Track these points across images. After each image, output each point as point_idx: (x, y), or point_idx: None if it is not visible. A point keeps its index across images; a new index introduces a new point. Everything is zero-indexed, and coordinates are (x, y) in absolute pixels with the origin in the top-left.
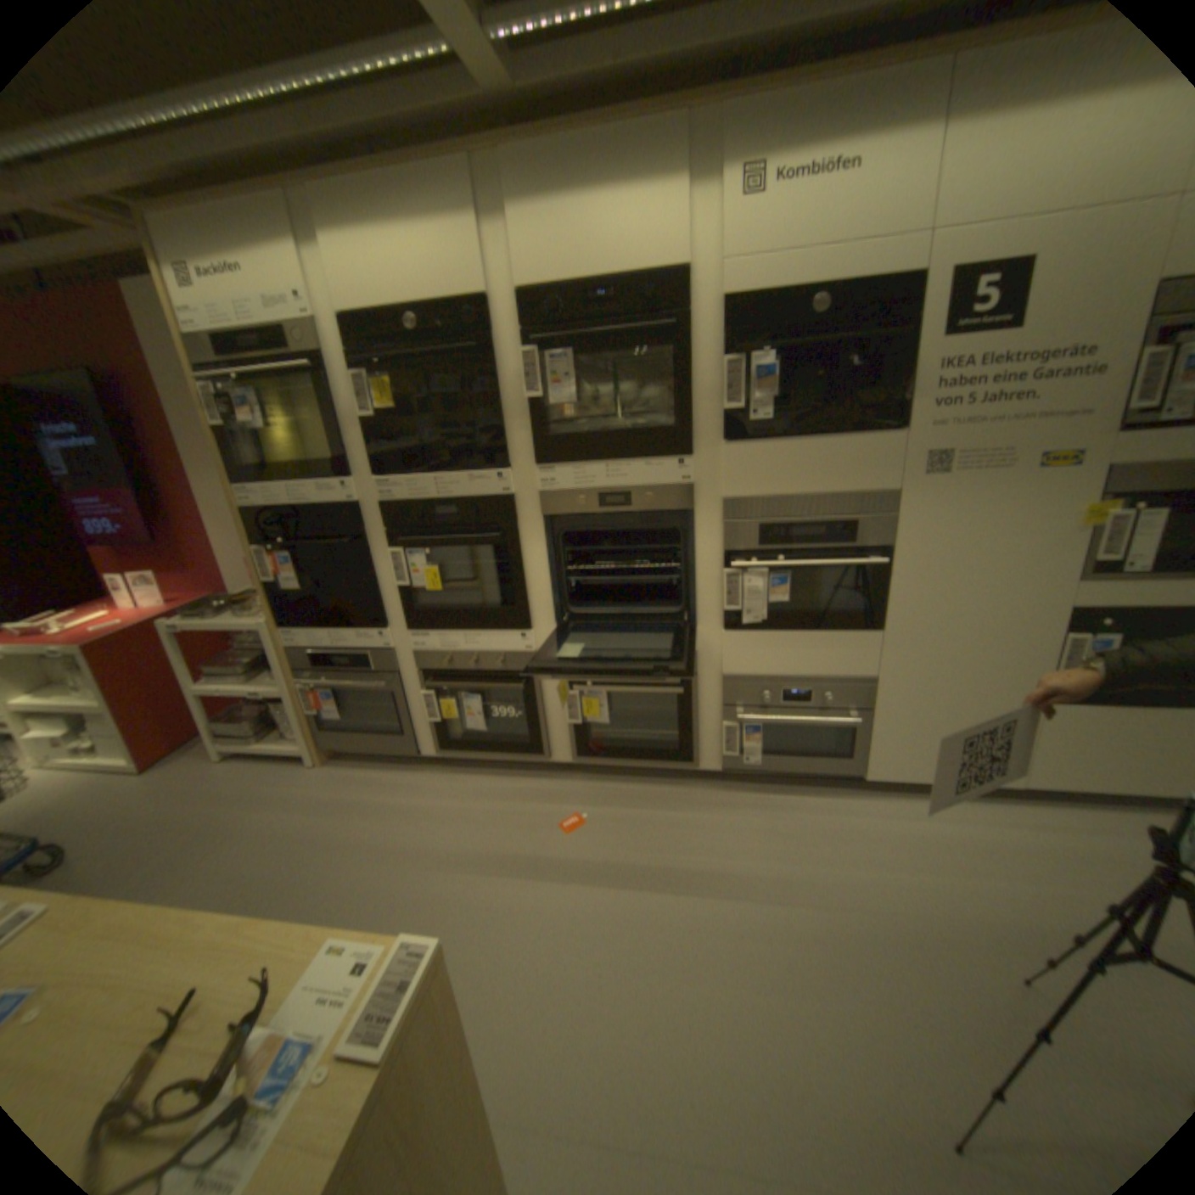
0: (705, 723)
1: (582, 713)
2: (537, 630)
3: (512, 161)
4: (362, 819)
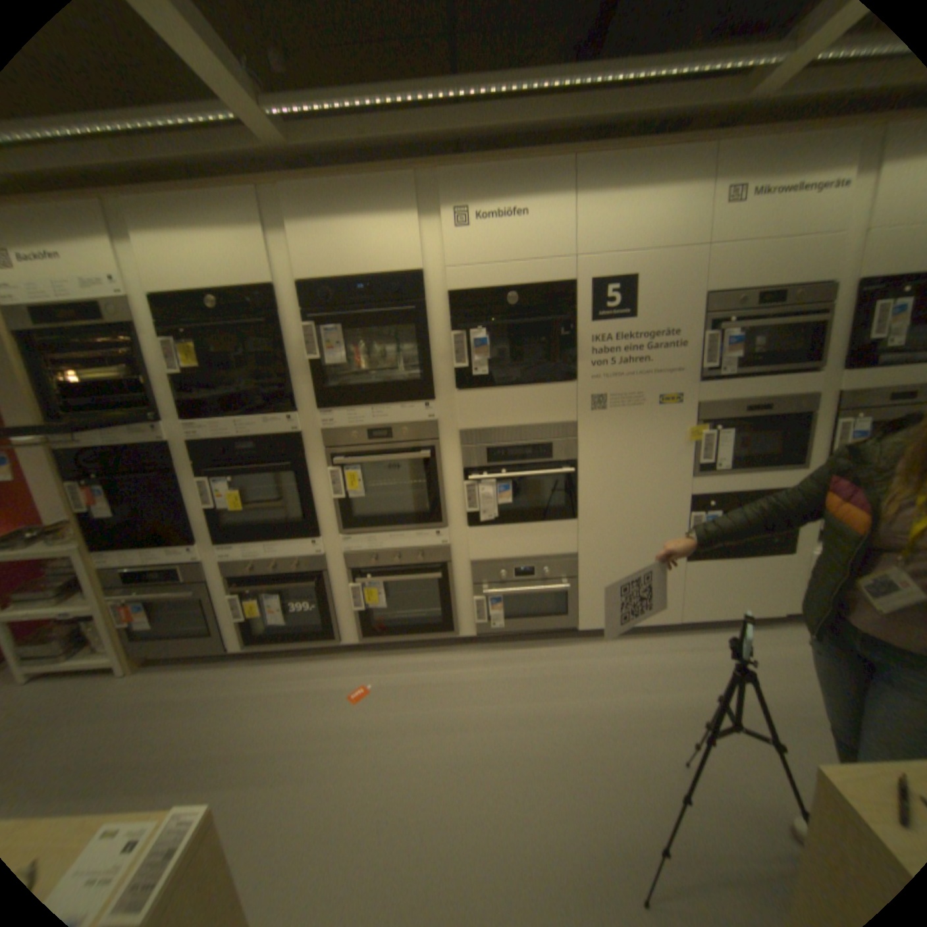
0: (460, 600)
1: (363, 601)
2: (323, 537)
3: (288, 193)
4: (167, 718)
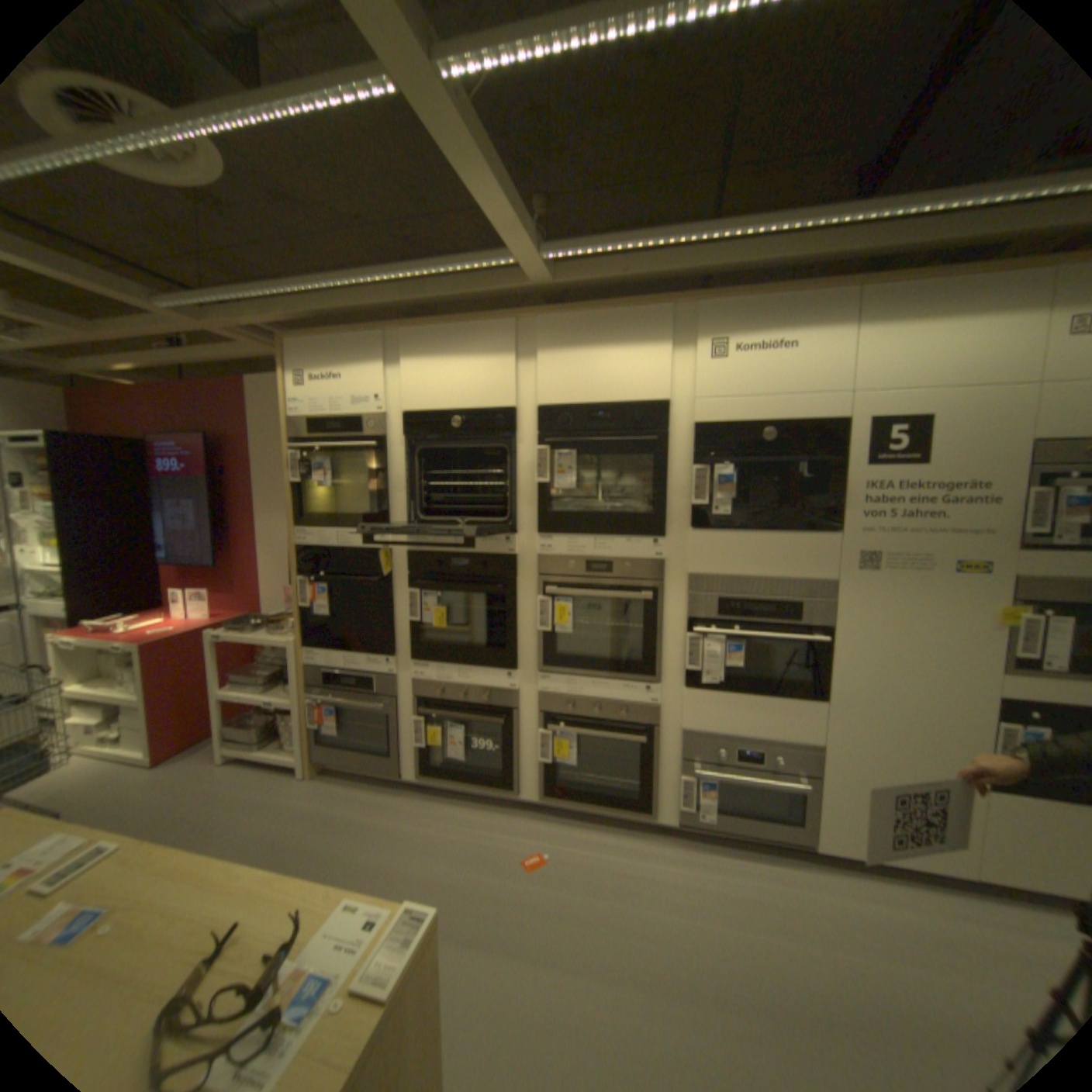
0: (665, 776)
1: (552, 753)
2: (521, 671)
3: (546, 325)
4: (339, 835)
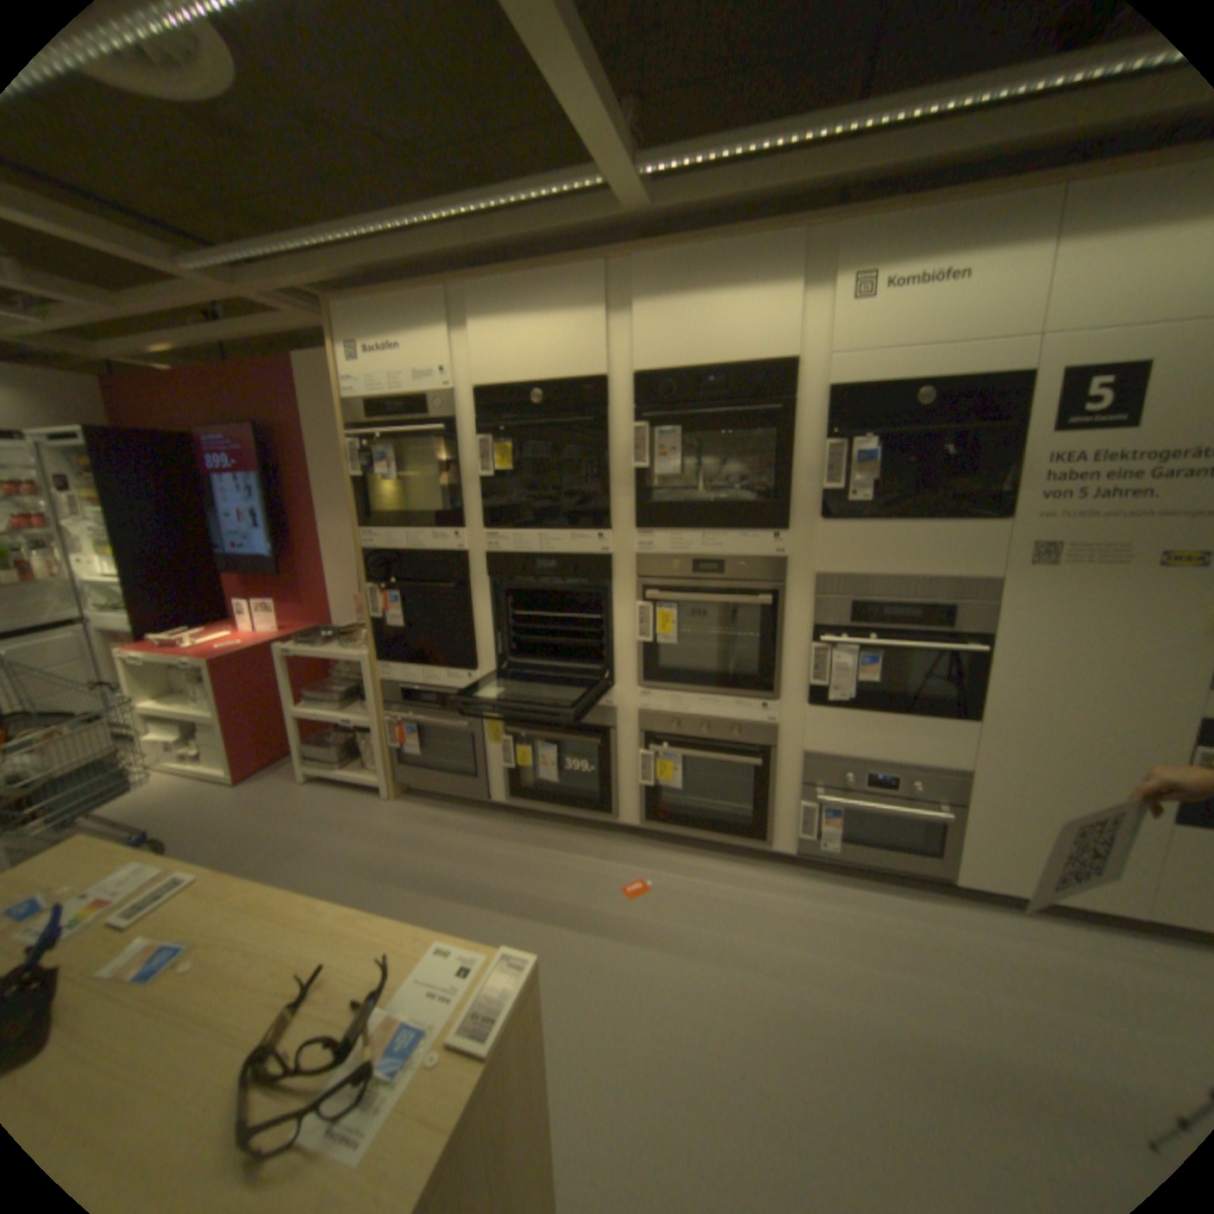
0: (782, 801)
1: (655, 775)
2: (618, 686)
3: (643, 266)
4: (429, 855)
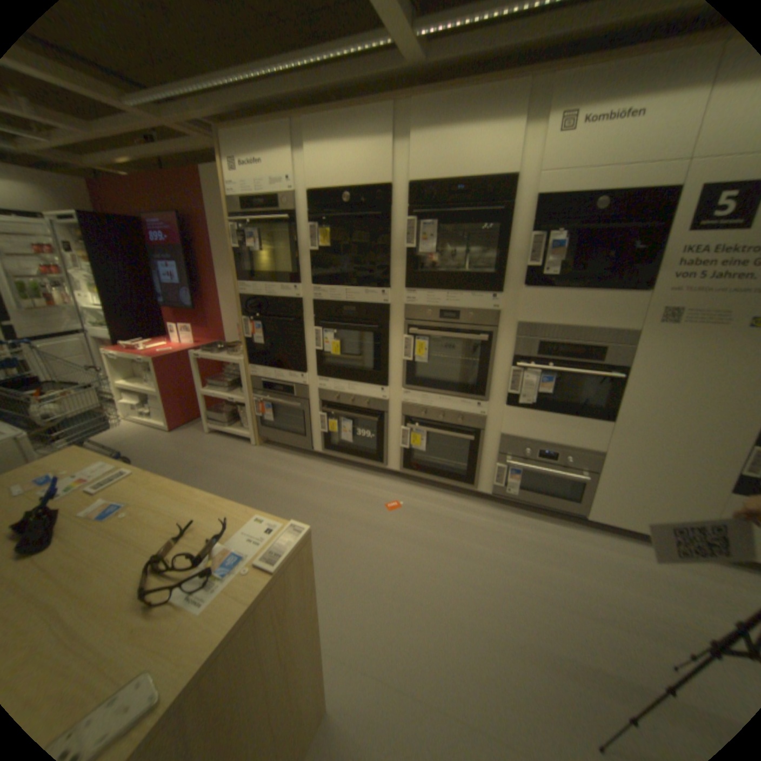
0: (485, 462)
1: (410, 441)
2: (390, 387)
3: (418, 105)
4: (276, 478)
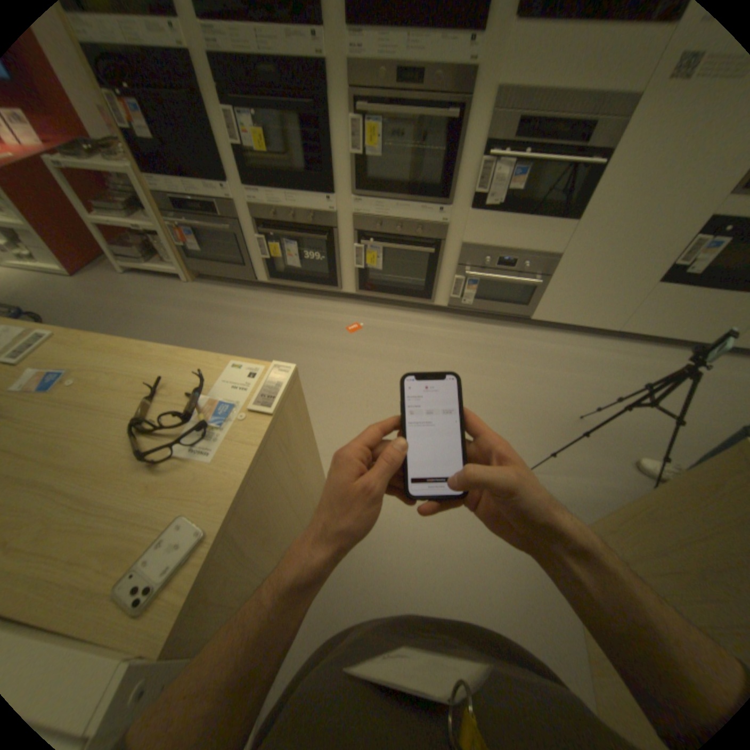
0: (443, 275)
1: (364, 261)
2: (337, 195)
3: None
4: (224, 315)
